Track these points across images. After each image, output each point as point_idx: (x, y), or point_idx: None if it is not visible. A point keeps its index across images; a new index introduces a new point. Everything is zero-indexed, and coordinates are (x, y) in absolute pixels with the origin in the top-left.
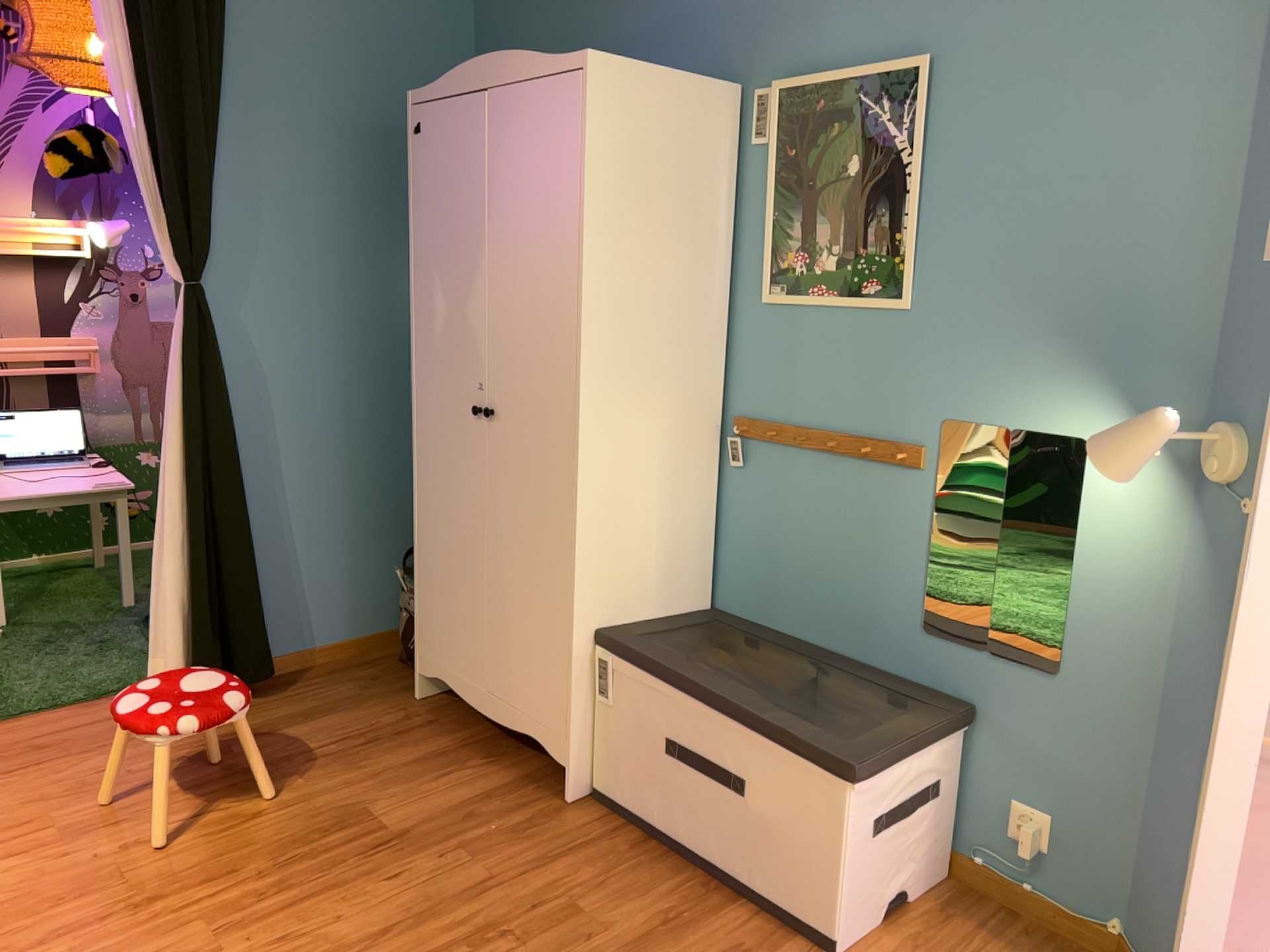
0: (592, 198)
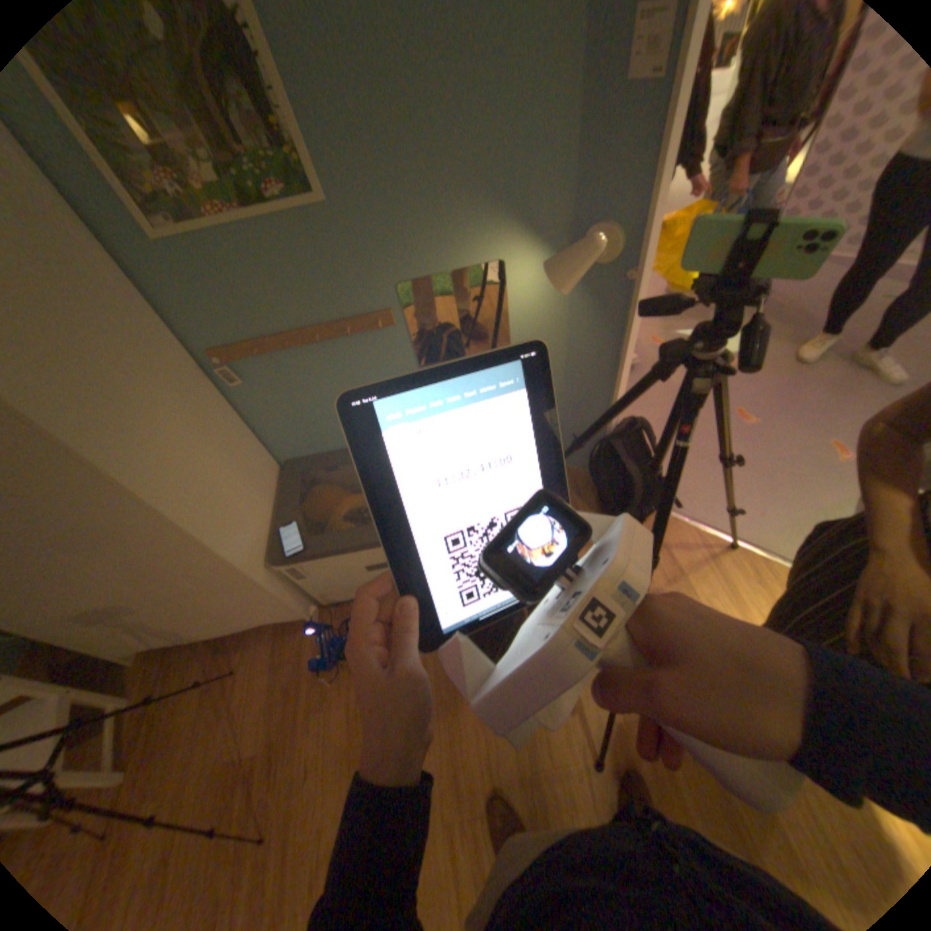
0: None
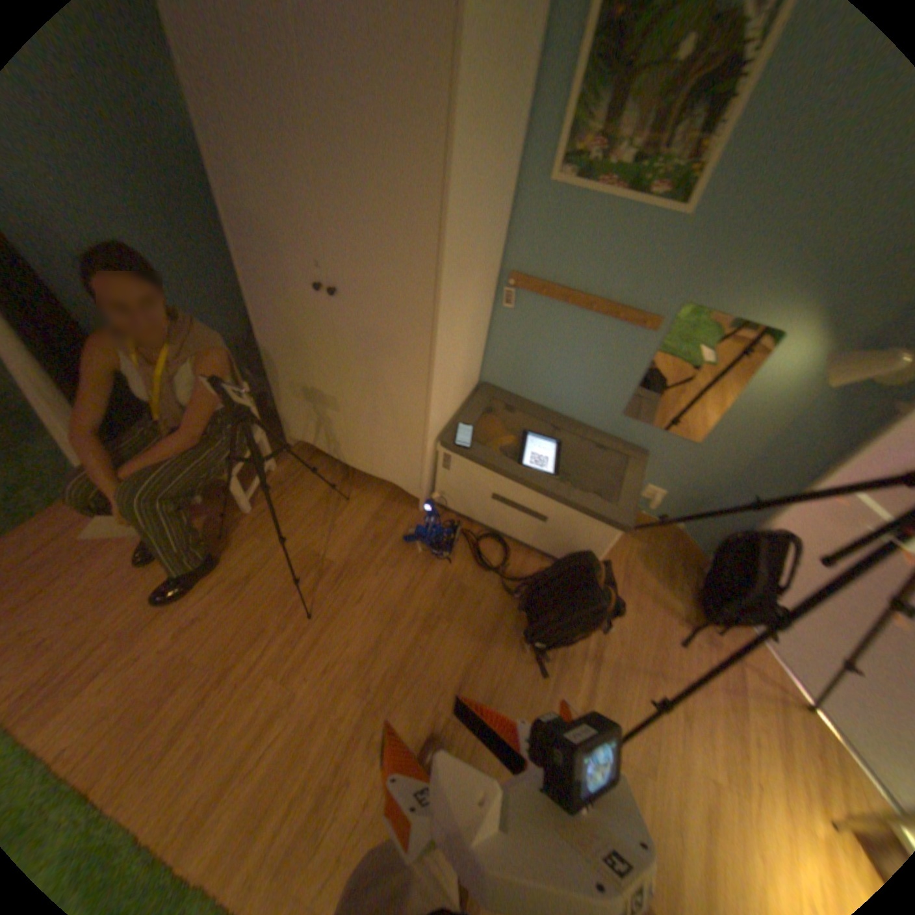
0: (465, 85)
